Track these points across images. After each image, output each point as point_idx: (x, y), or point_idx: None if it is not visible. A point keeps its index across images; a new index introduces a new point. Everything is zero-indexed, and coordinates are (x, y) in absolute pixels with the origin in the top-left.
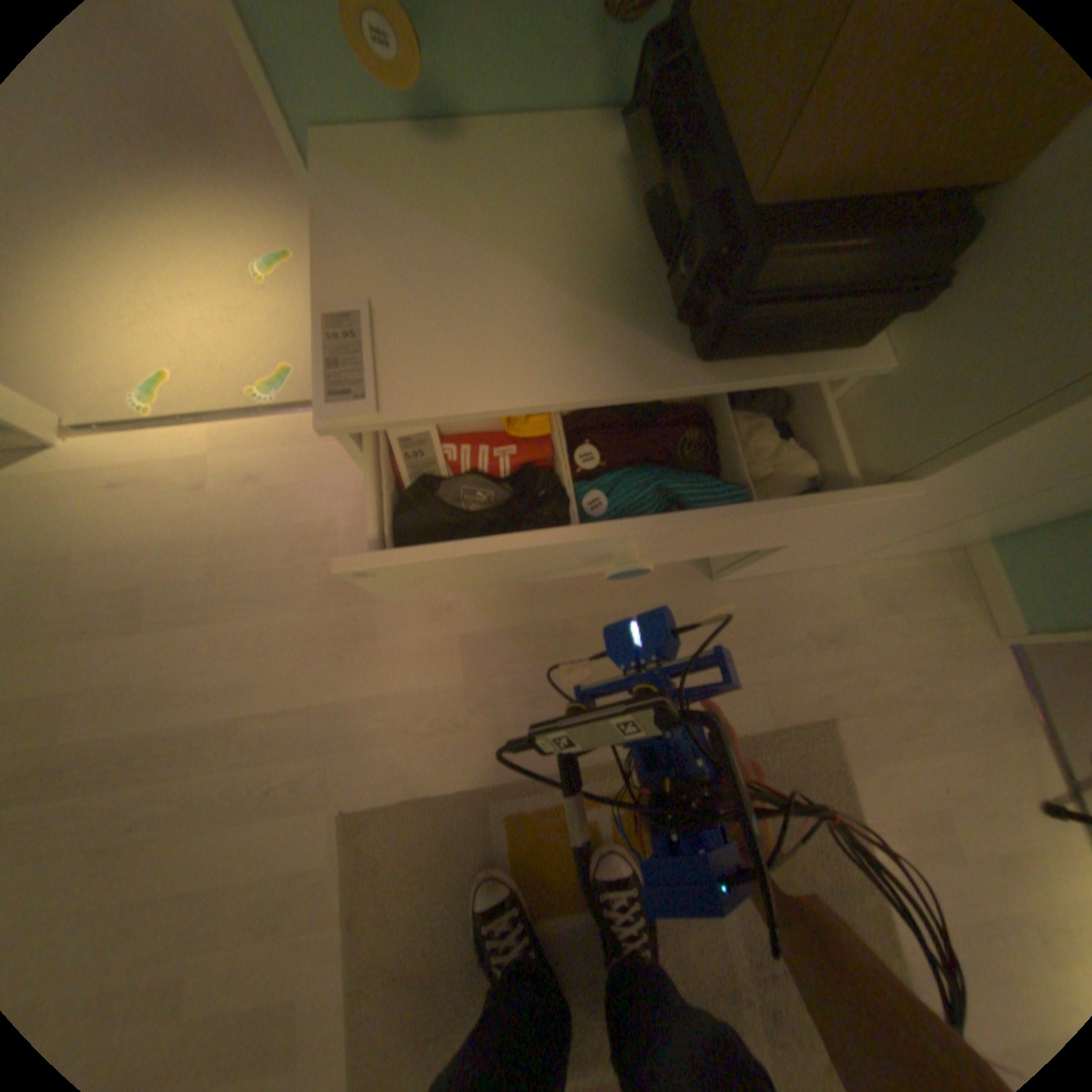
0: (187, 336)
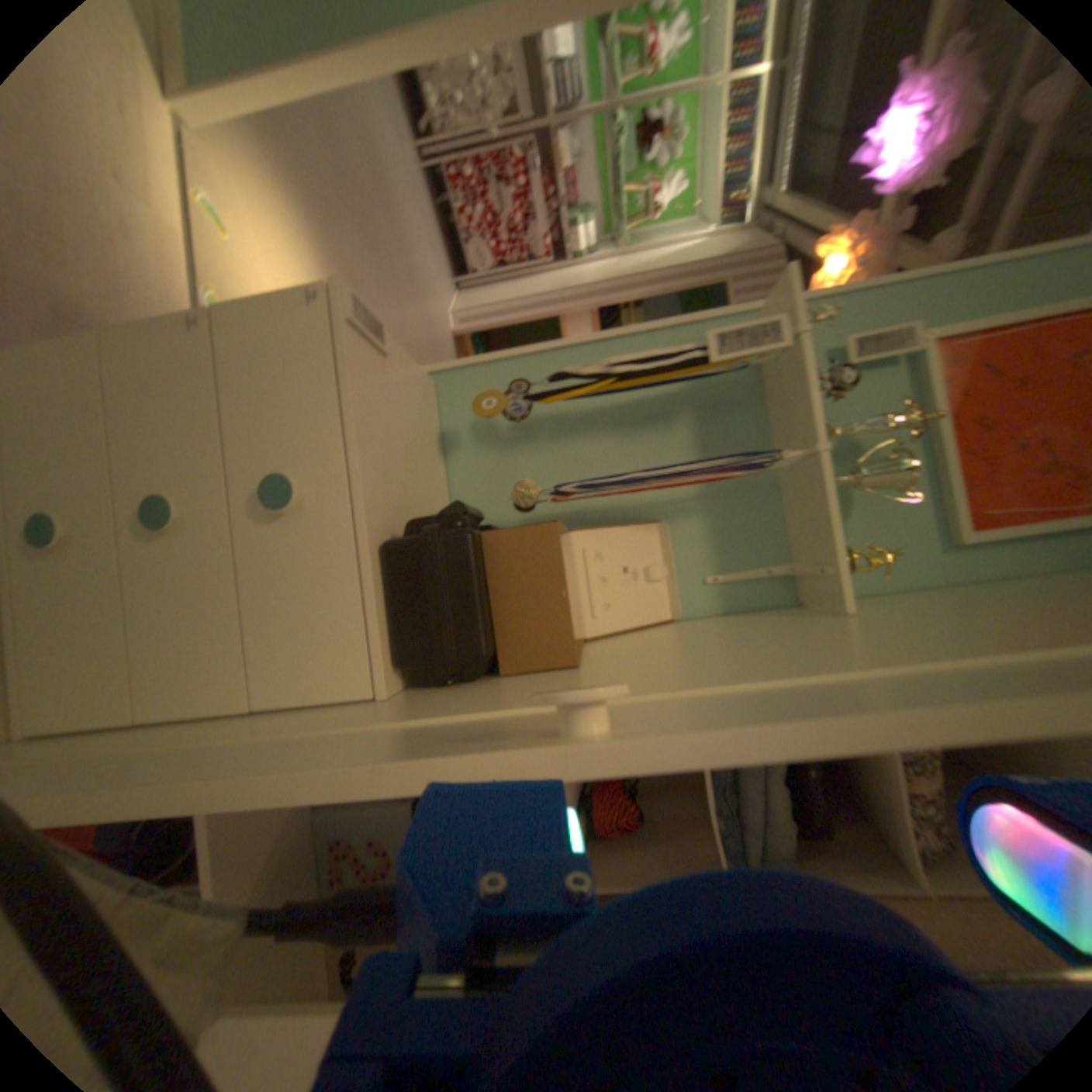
0: (246, 282)
